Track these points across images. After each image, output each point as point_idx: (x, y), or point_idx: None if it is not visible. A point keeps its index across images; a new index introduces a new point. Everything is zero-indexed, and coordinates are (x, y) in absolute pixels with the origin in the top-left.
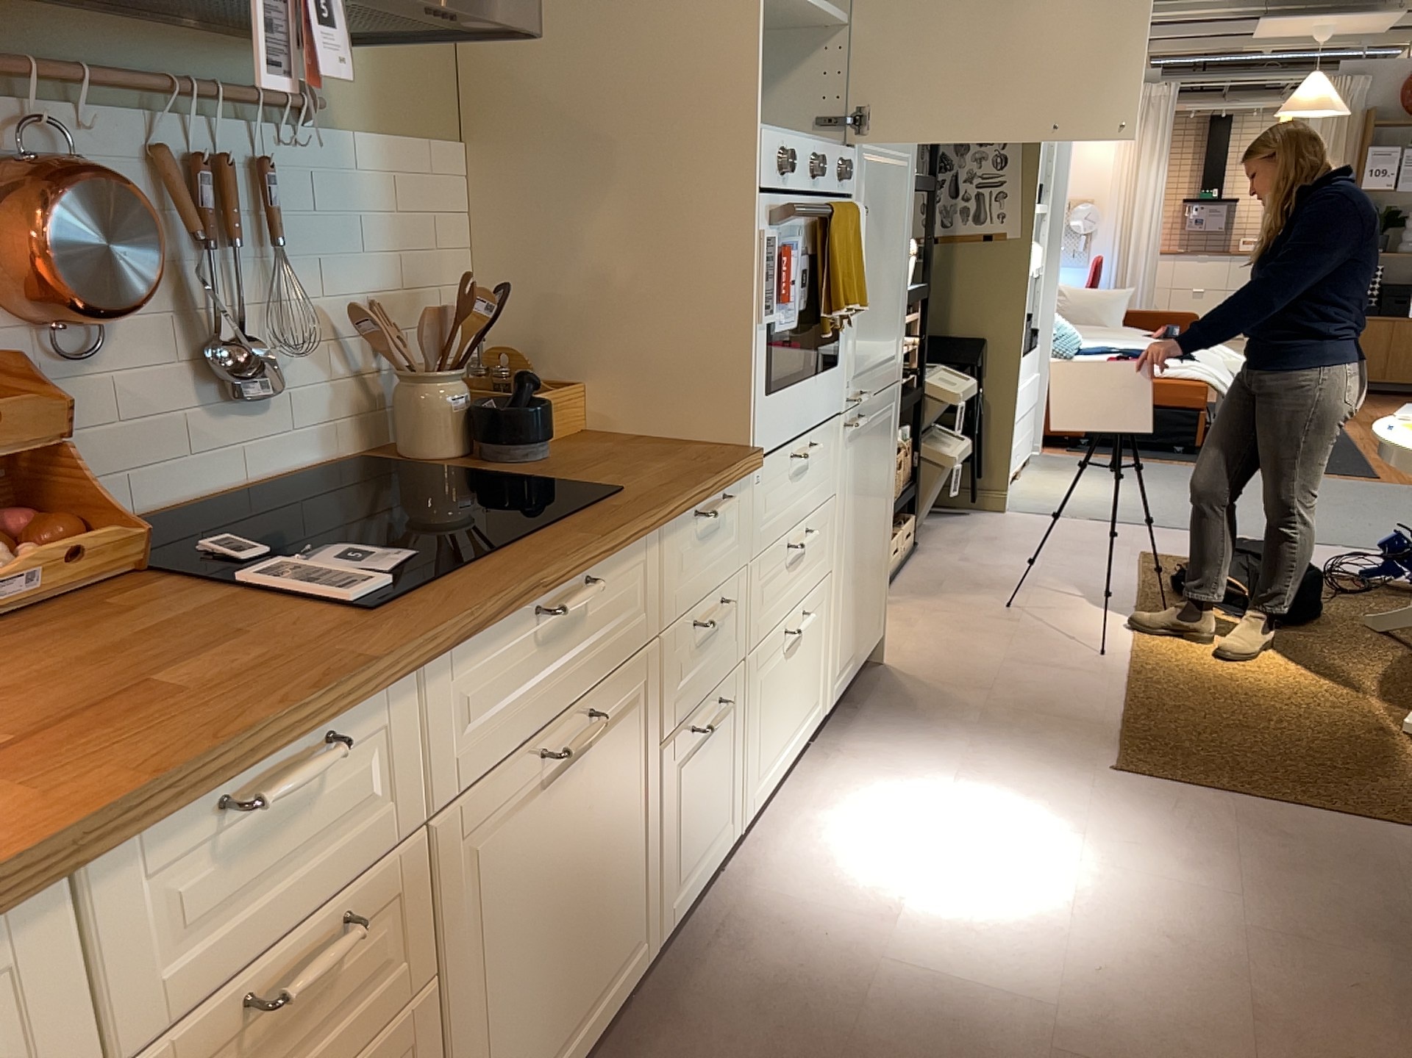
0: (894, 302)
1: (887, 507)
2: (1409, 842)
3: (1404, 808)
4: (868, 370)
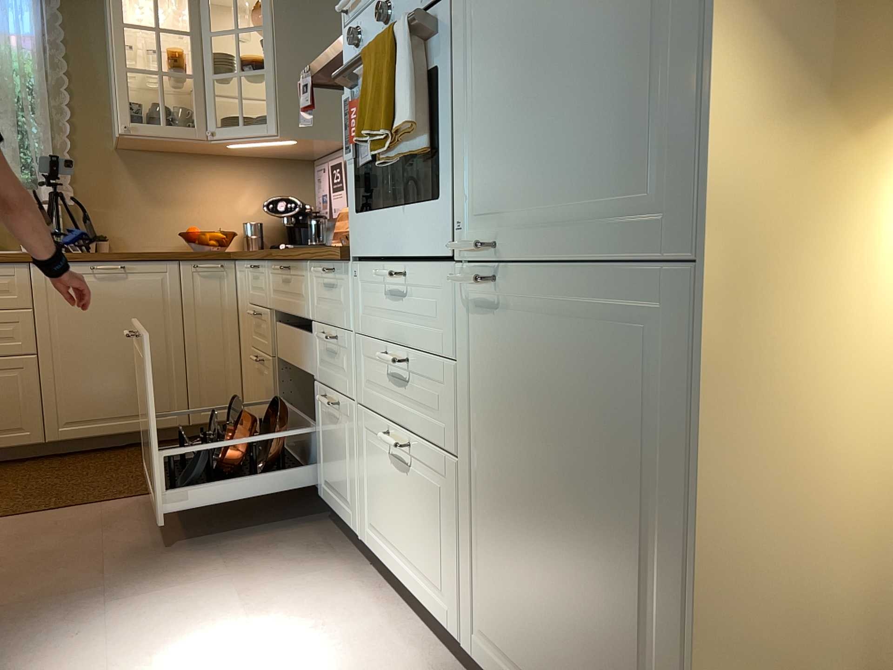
0: (628, 82)
1: (669, 558)
2: None
3: None
4: (525, 214)
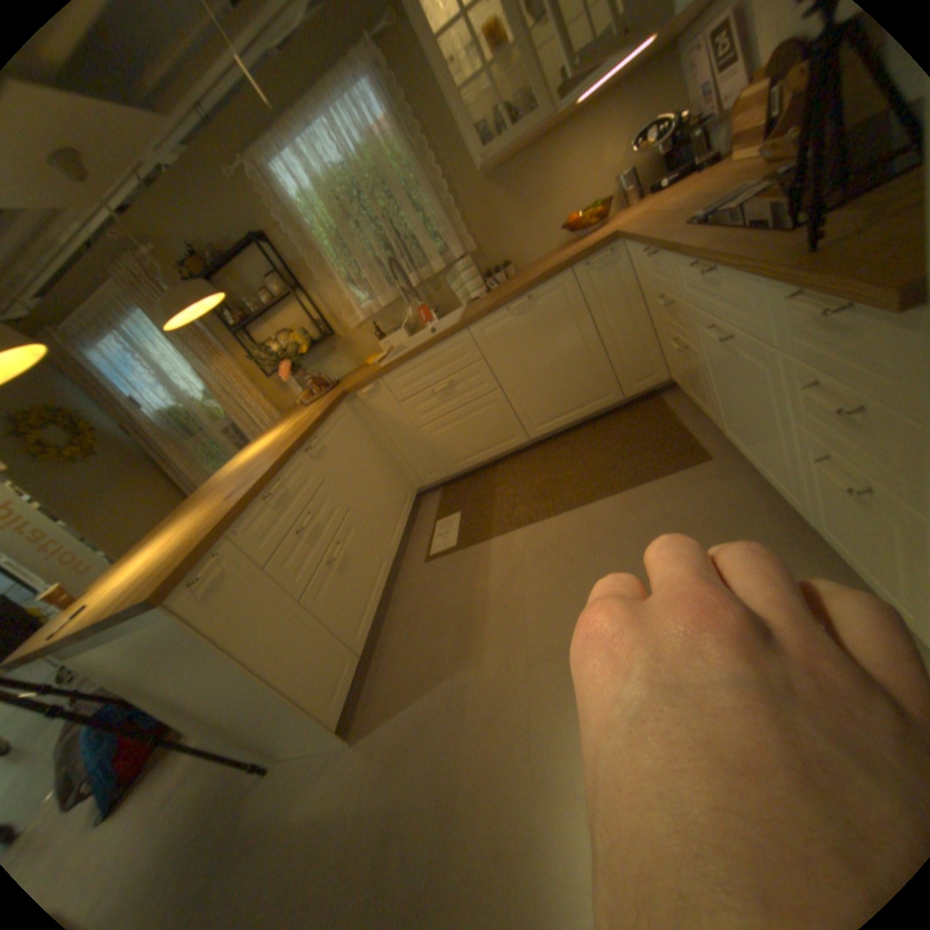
0: None
1: None
2: None
3: None
4: None
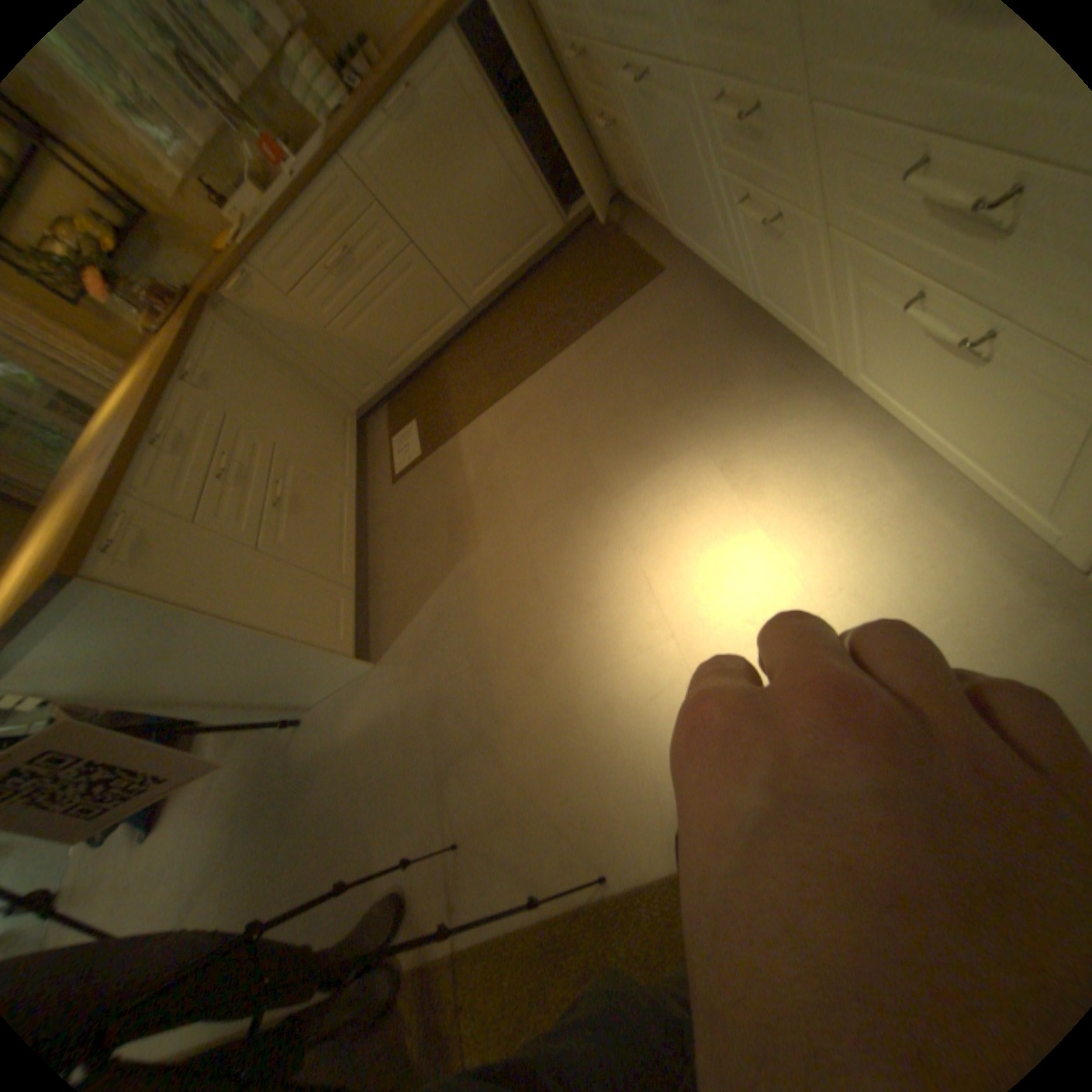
0: None
1: None
2: (495, 905)
3: (502, 993)
4: None
